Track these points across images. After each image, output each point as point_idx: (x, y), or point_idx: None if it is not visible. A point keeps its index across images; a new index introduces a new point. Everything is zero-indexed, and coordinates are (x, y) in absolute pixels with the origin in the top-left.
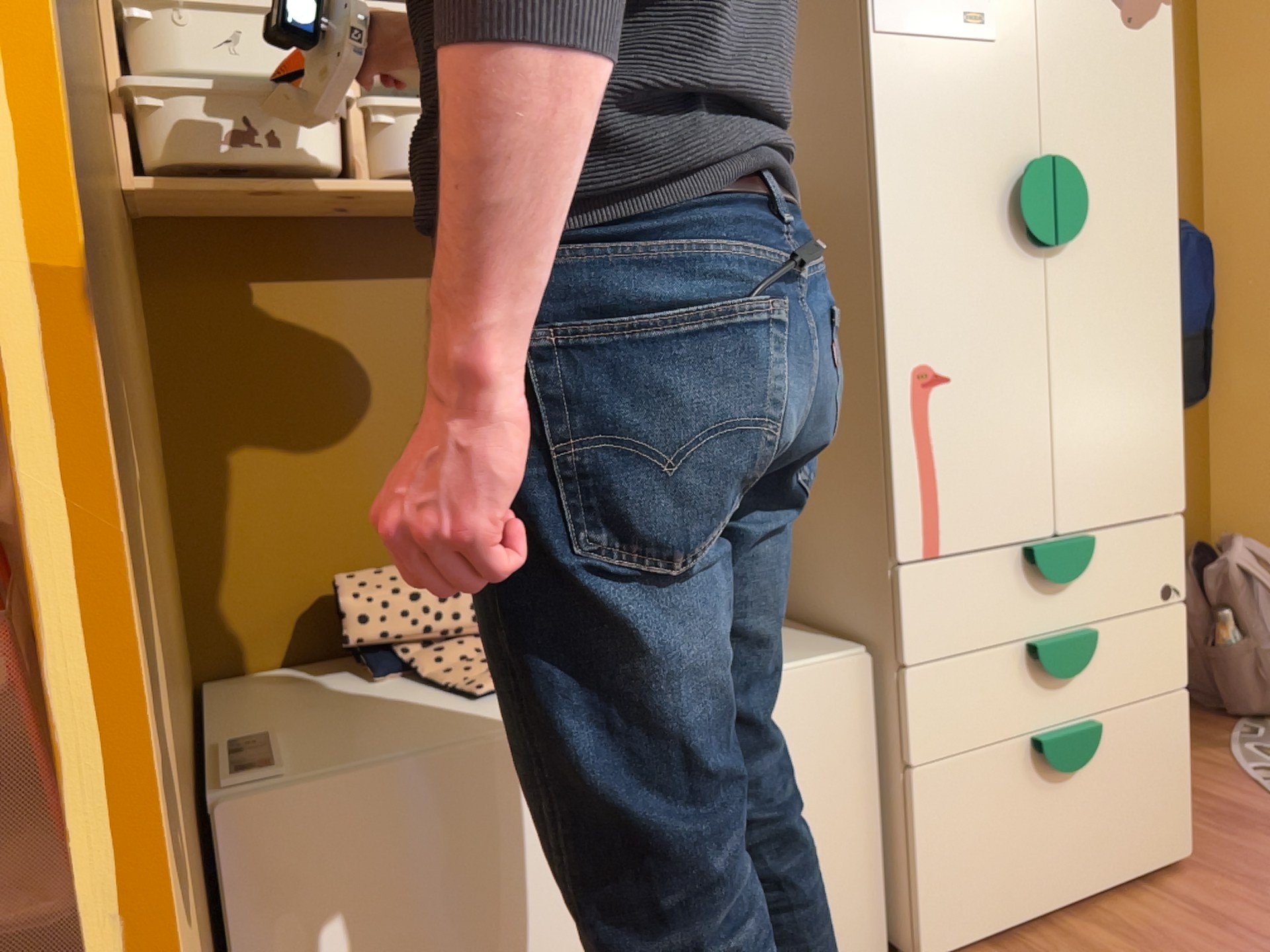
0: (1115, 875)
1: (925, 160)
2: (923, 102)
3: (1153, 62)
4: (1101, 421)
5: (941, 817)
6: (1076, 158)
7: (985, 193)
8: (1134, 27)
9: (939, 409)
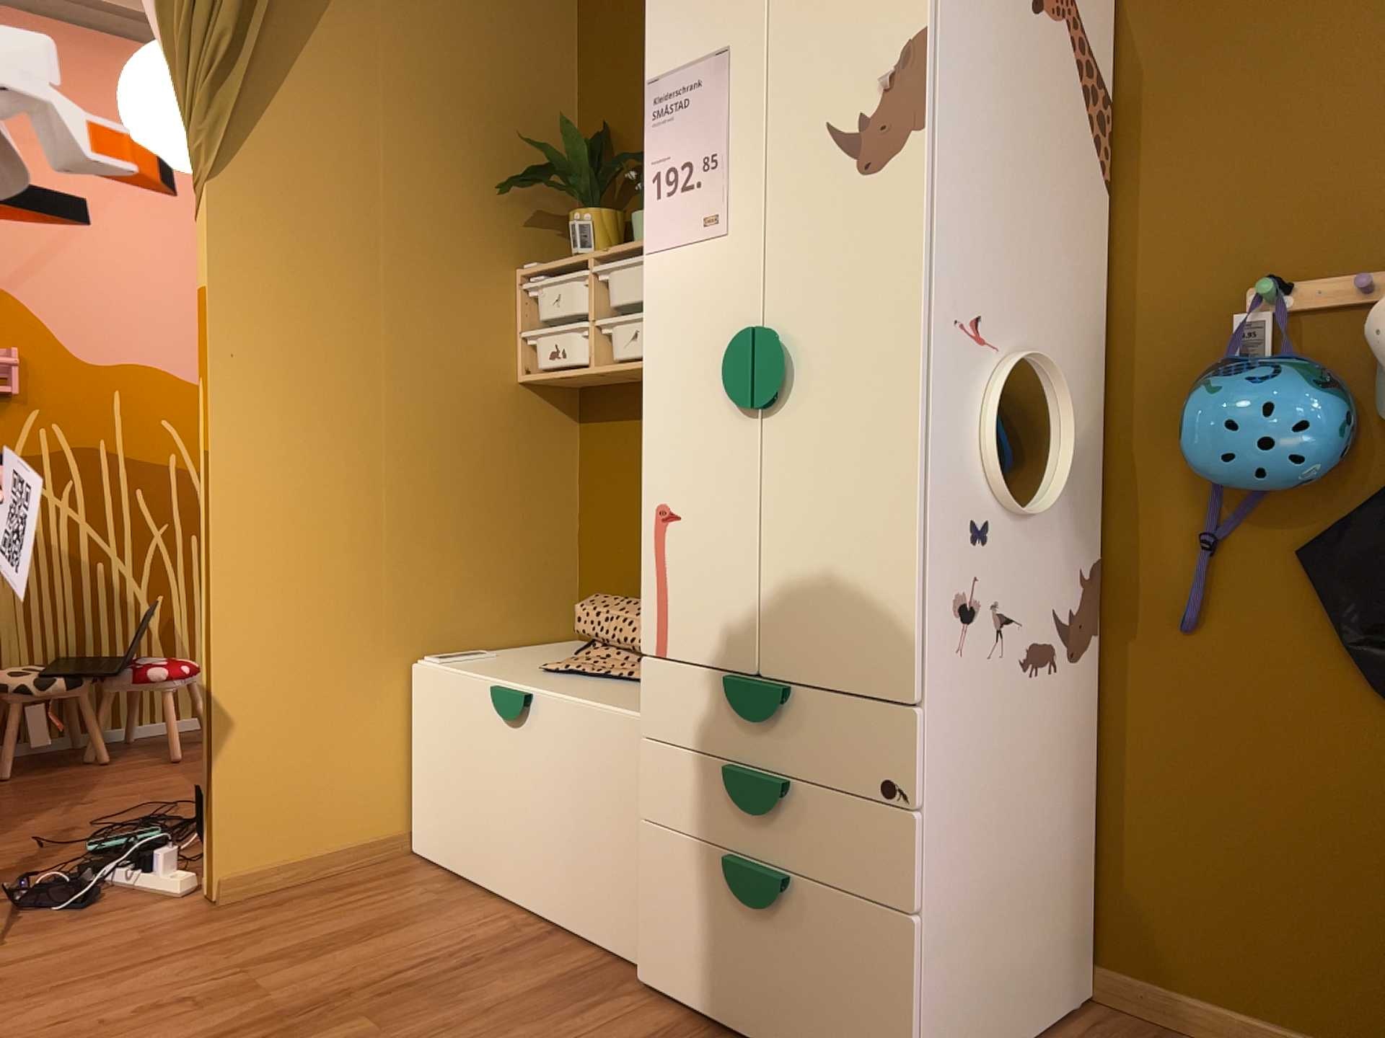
0: None
1: (671, 342)
2: (672, 297)
3: (893, 203)
4: (810, 579)
5: (654, 872)
6: (797, 321)
7: (713, 363)
8: (871, 173)
9: (670, 540)
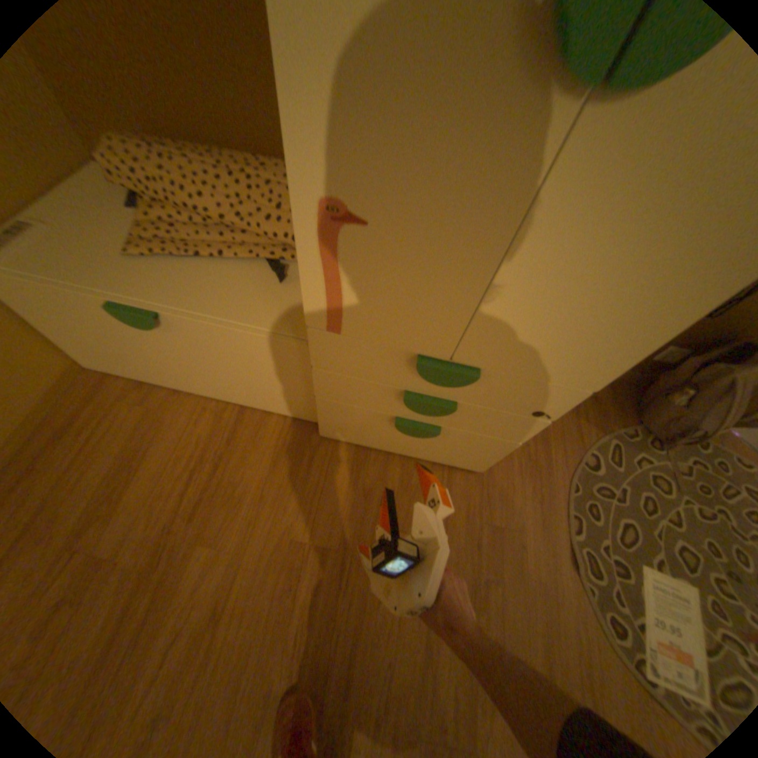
0: (430, 459)
1: None
2: None
3: None
4: (546, 316)
5: (331, 413)
6: None
7: None
8: None
9: (348, 244)
